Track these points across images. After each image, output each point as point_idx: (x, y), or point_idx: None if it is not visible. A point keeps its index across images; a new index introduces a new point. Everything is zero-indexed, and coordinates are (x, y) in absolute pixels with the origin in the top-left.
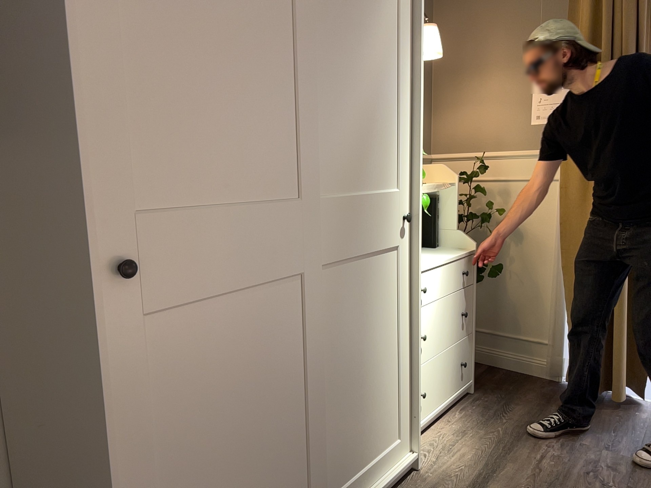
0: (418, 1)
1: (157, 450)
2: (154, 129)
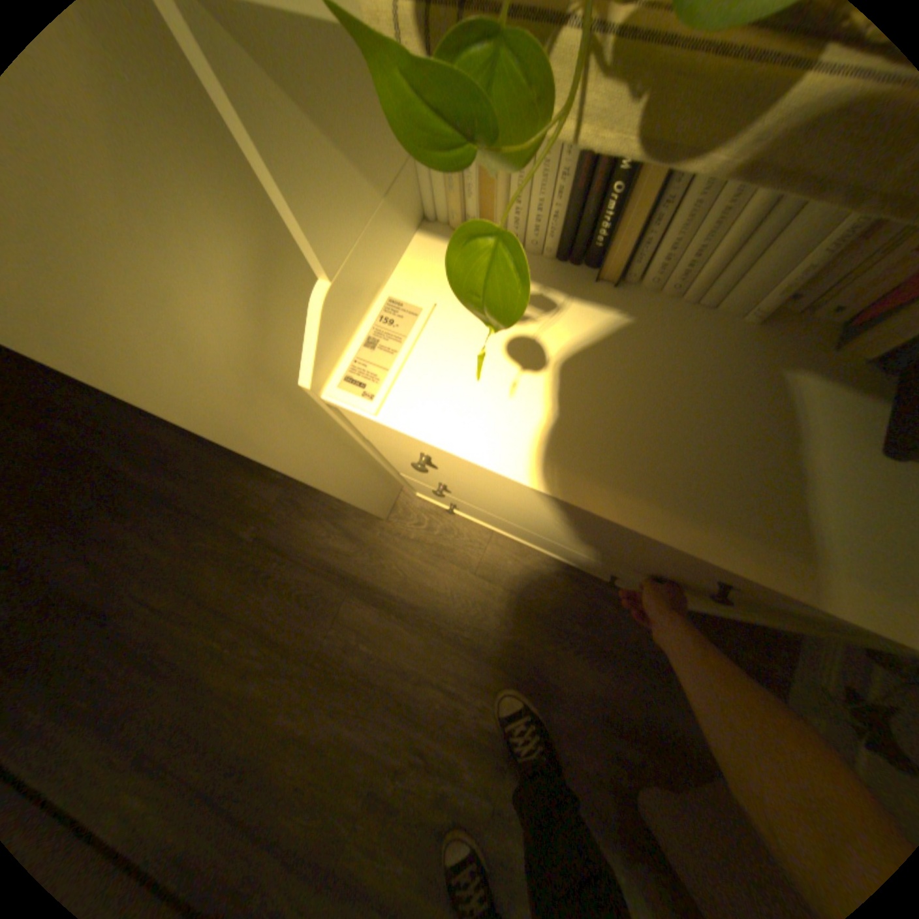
0: None
1: None
2: None
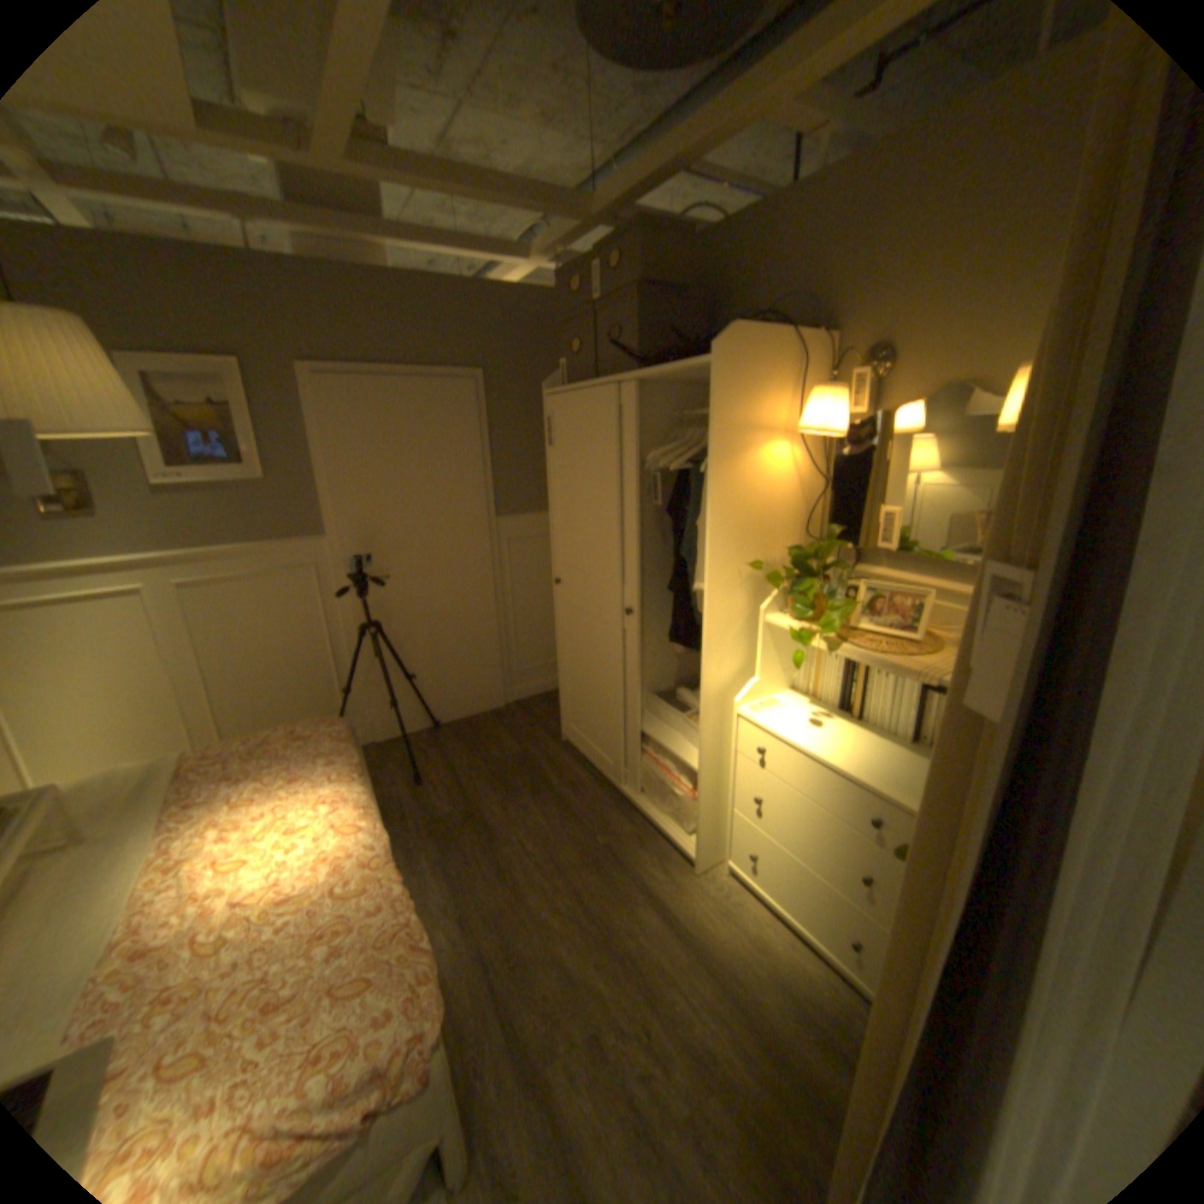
0: (714, 417)
1: (564, 651)
2: (564, 532)
